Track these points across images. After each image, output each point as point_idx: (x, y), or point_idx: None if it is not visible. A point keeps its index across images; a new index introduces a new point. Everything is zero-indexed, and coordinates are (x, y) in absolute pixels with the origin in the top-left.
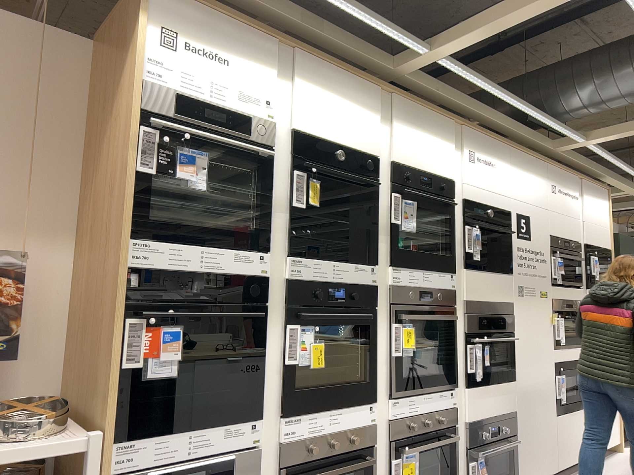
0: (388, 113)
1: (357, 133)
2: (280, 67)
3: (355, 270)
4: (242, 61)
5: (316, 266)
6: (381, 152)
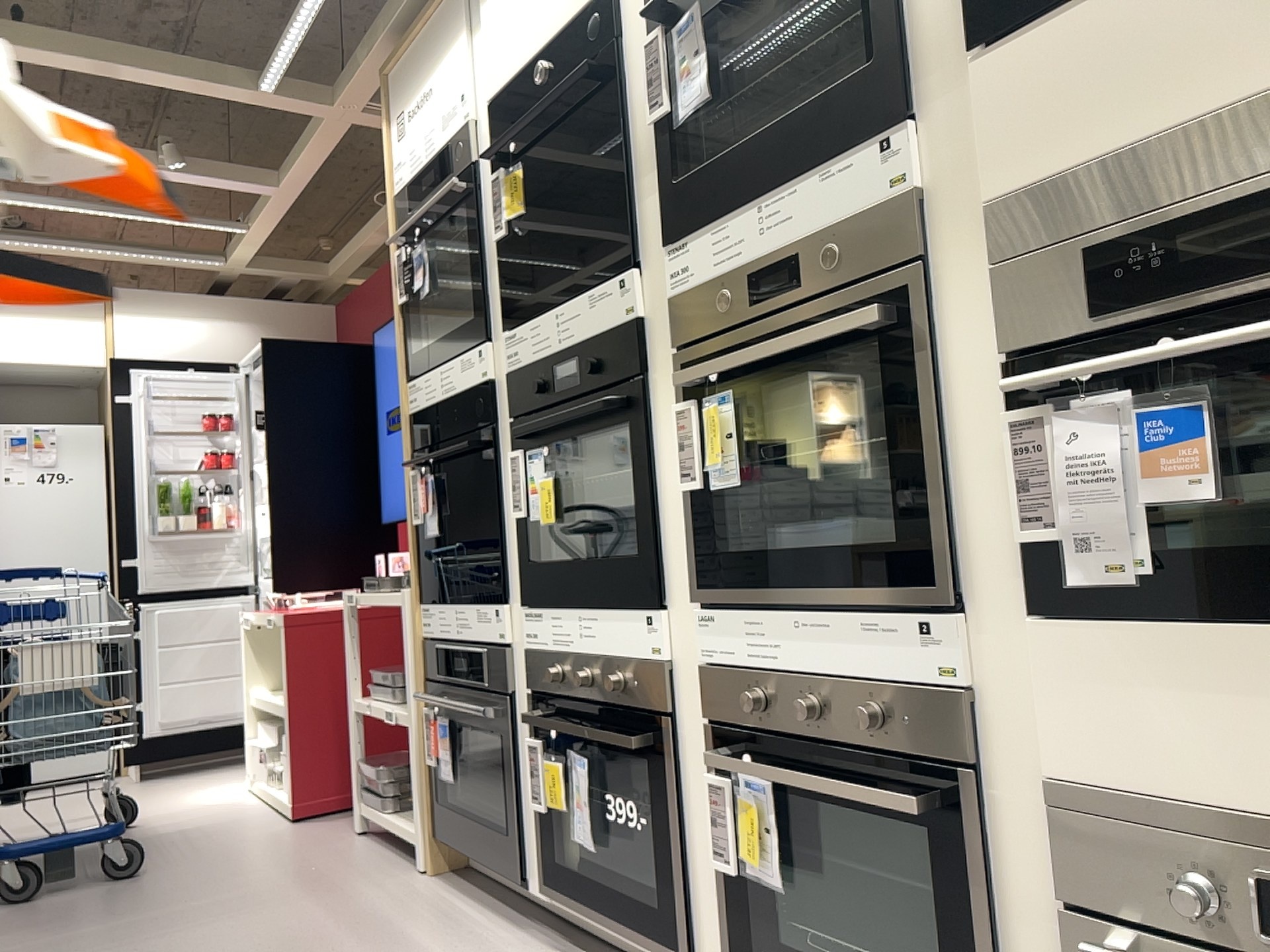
0: None
1: None
2: (466, 10)
3: (591, 304)
4: (434, 64)
5: (531, 333)
6: None
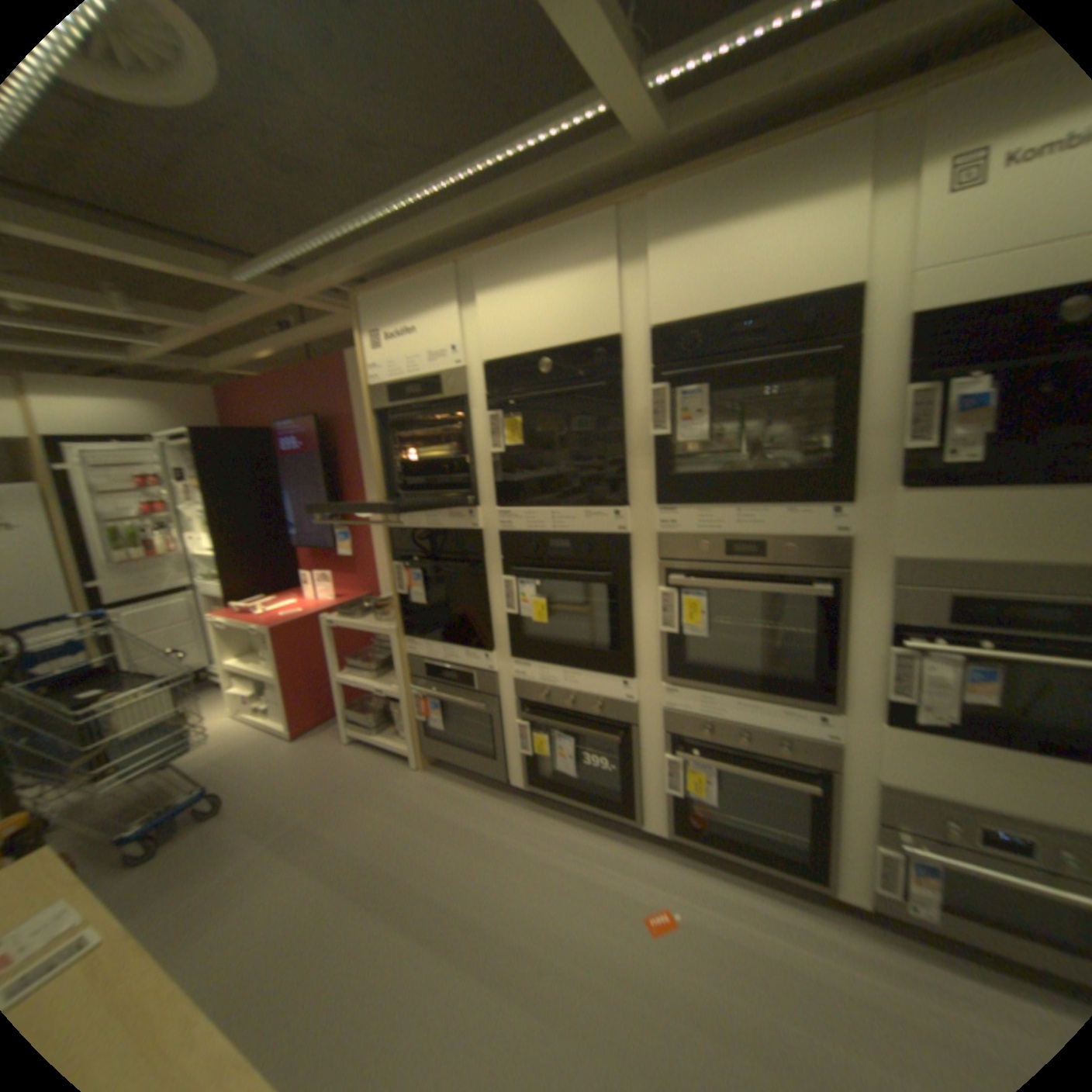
0: (646, 225)
1: (575, 310)
2: (458, 288)
3: (589, 518)
4: (419, 313)
5: (529, 518)
6: (635, 313)
